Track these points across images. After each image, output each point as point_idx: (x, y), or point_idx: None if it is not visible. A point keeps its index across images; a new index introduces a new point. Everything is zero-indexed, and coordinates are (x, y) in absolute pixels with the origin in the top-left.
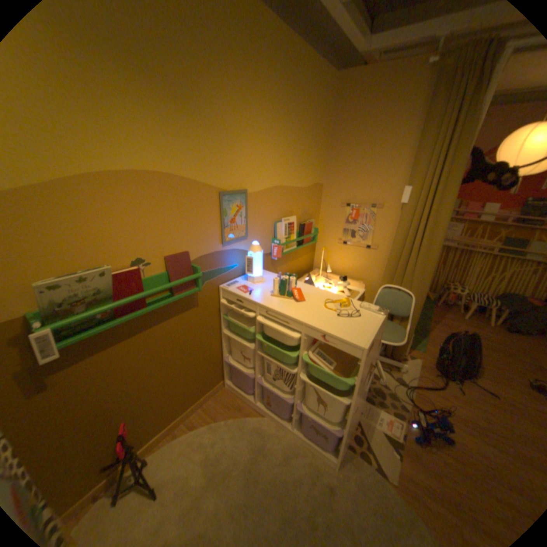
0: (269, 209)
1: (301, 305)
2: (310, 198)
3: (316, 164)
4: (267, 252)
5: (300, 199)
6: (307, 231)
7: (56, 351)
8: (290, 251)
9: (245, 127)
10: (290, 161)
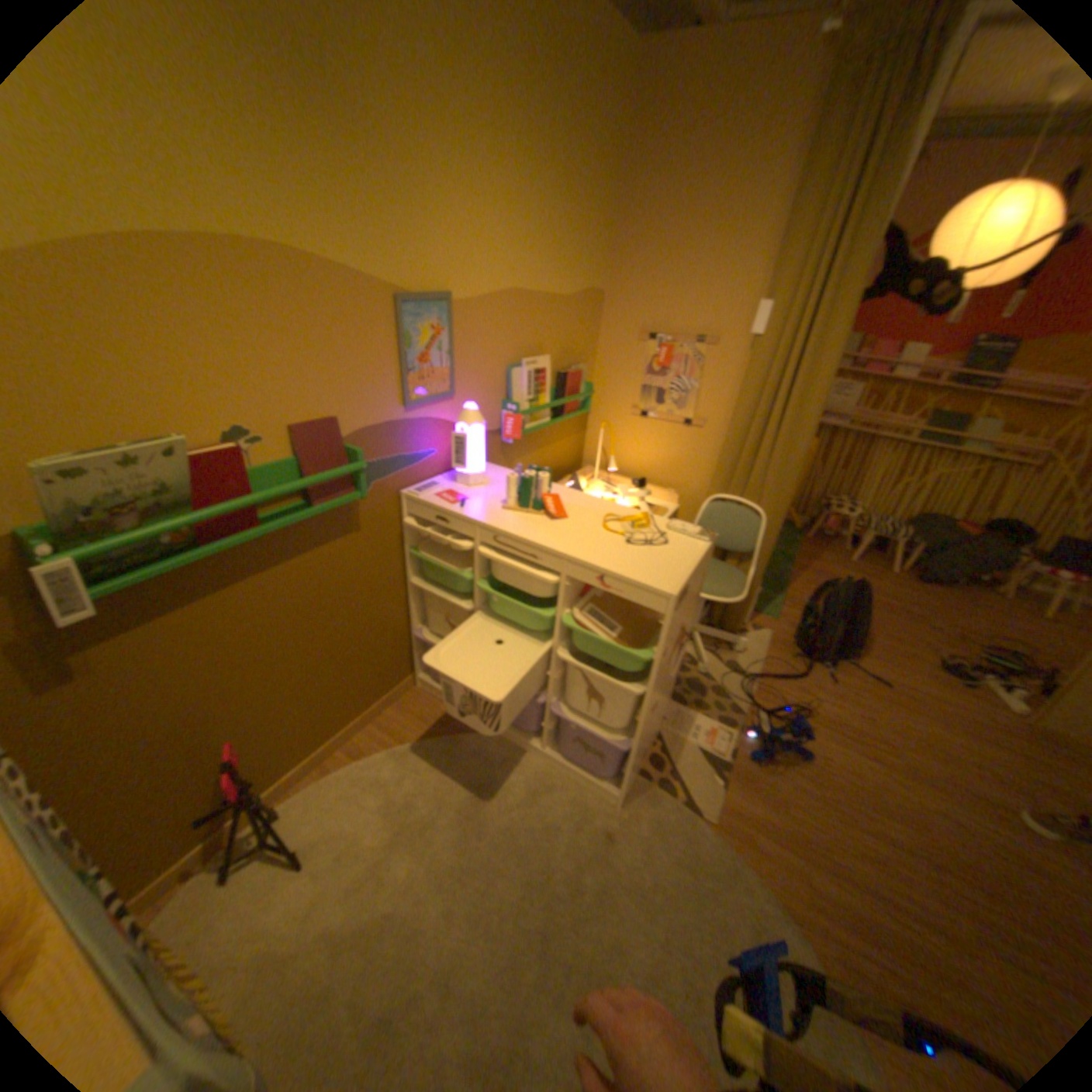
0: (495, 337)
1: (559, 526)
2: (578, 320)
3: (591, 248)
4: (492, 427)
5: (557, 320)
6: (570, 389)
7: (84, 604)
8: (537, 427)
9: (444, 151)
10: (538, 236)
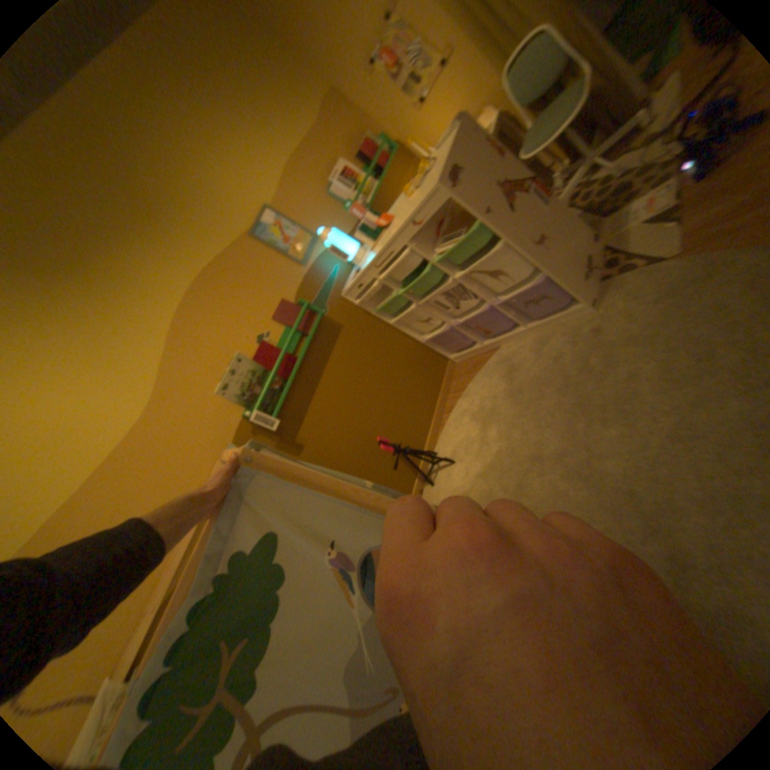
0: (306, 188)
1: (393, 223)
2: (337, 118)
3: (299, 80)
4: (355, 222)
5: (326, 136)
6: (372, 151)
7: (275, 419)
8: (375, 192)
9: (201, 163)
10: (270, 123)
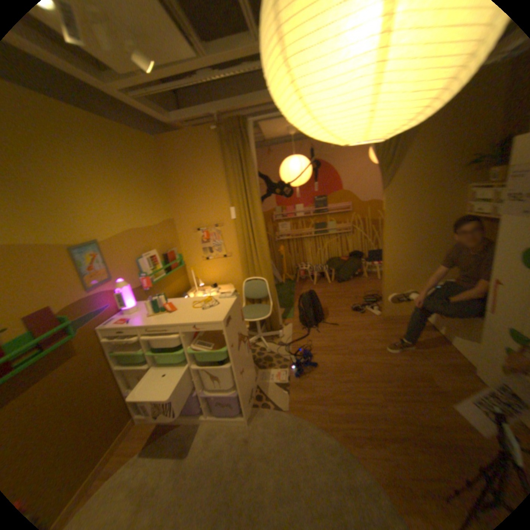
0: (126, 249)
1: (175, 314)
2: (165, 232)
3: (161, 205)
4: (138, 285)
5: (155, 235)
6: (172, 259)
7: None
8: (161, 278)
9: (78, 191)
10: (134, 208)
